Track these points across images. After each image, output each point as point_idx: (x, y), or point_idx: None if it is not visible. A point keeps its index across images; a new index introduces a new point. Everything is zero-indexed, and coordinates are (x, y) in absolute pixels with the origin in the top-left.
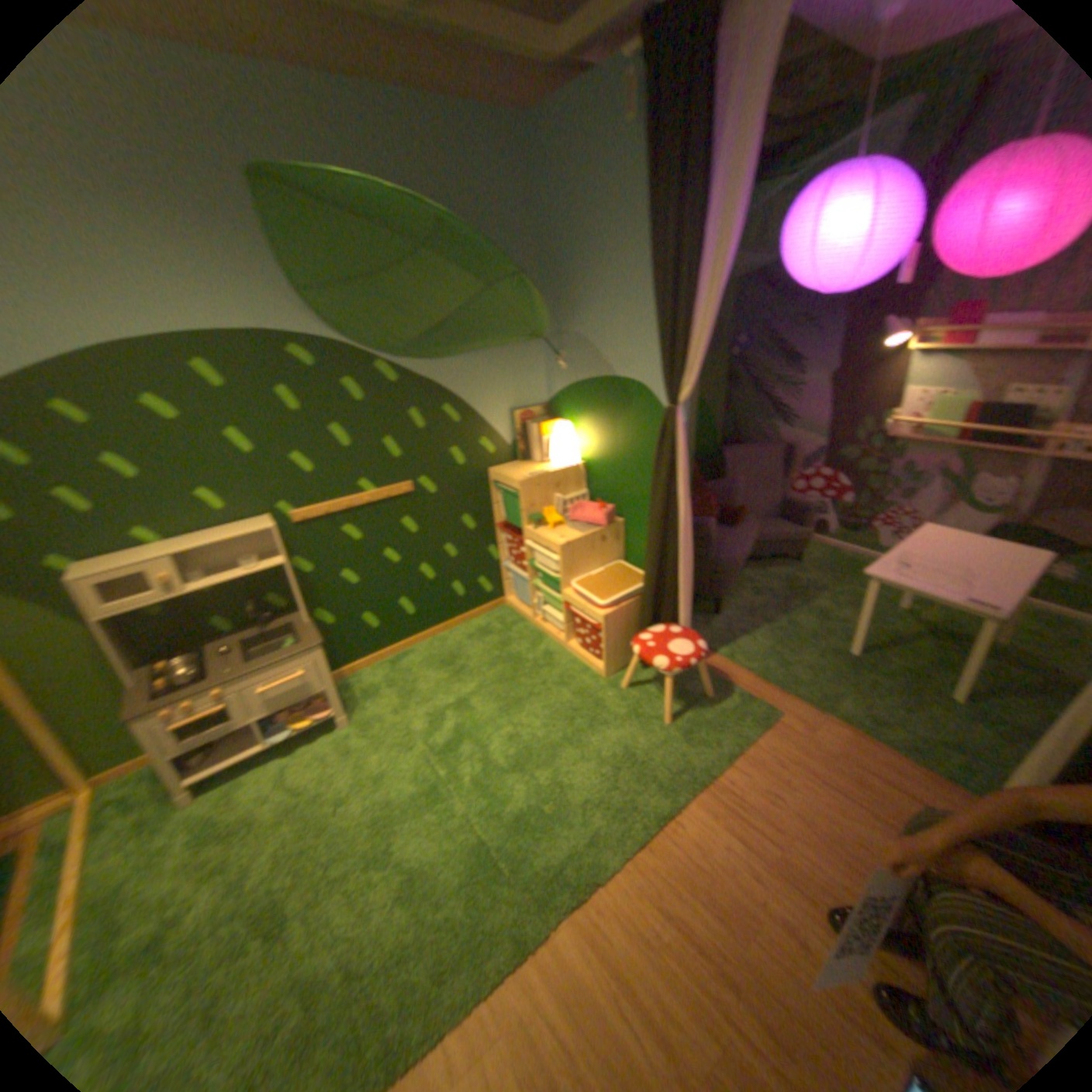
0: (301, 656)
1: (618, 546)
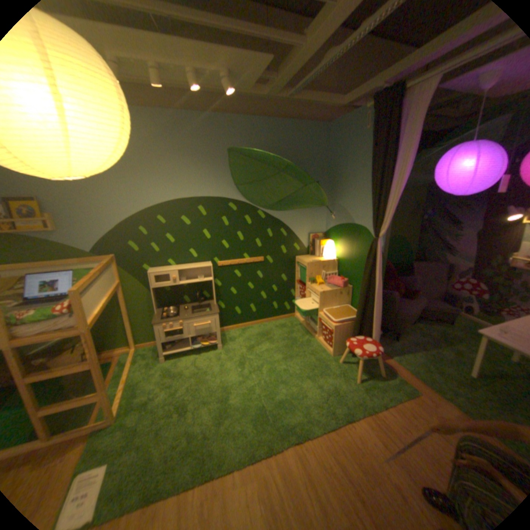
0: (212, 316)
1: (349, 298)
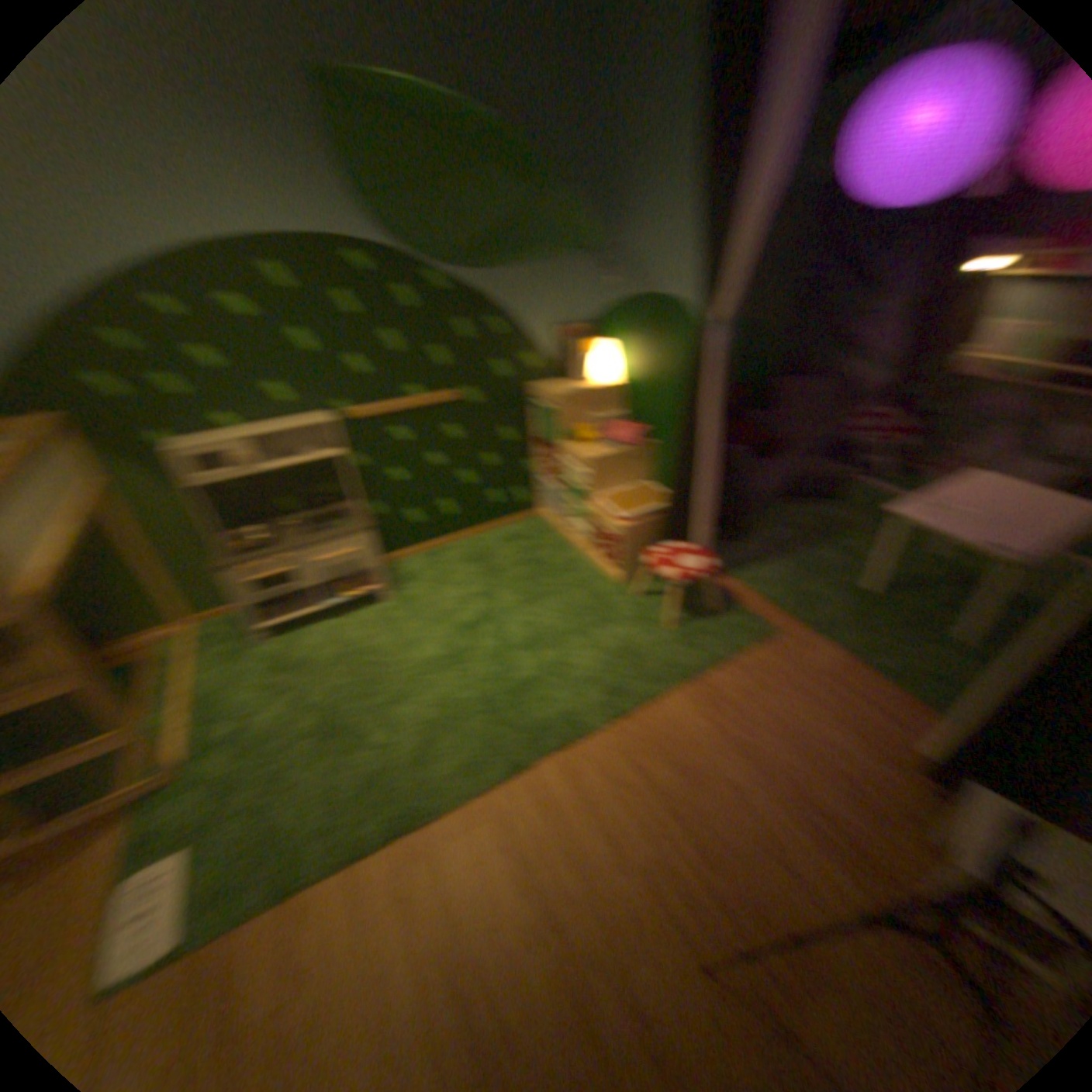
0: (364, 535)
1: (655, 469)
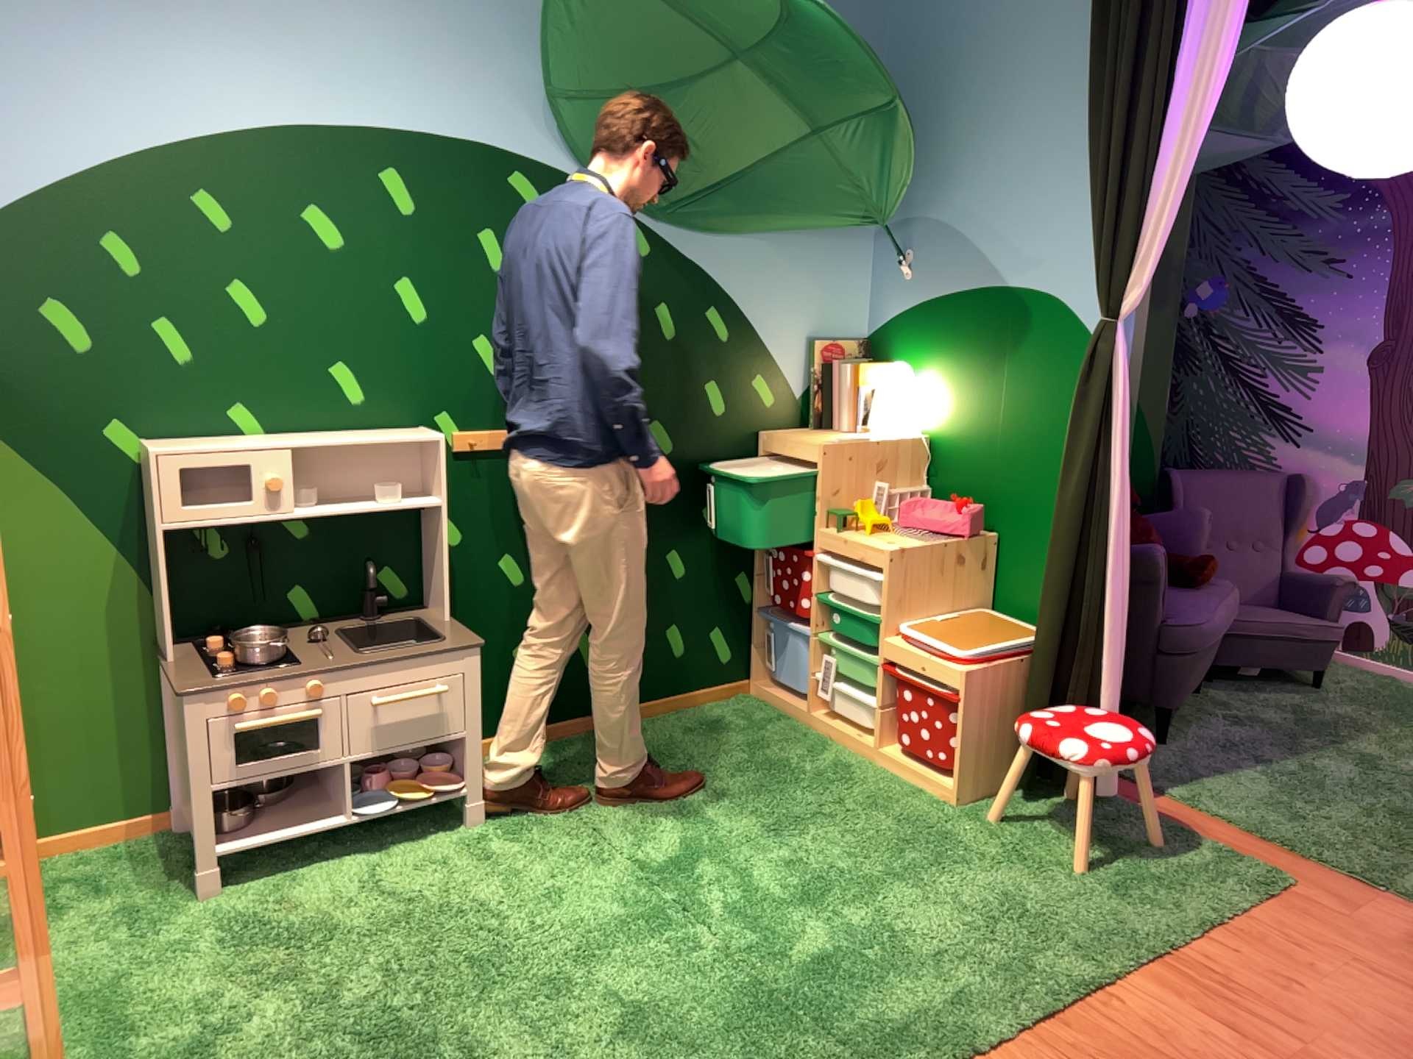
0: (451, 658)
1: (988, 581)
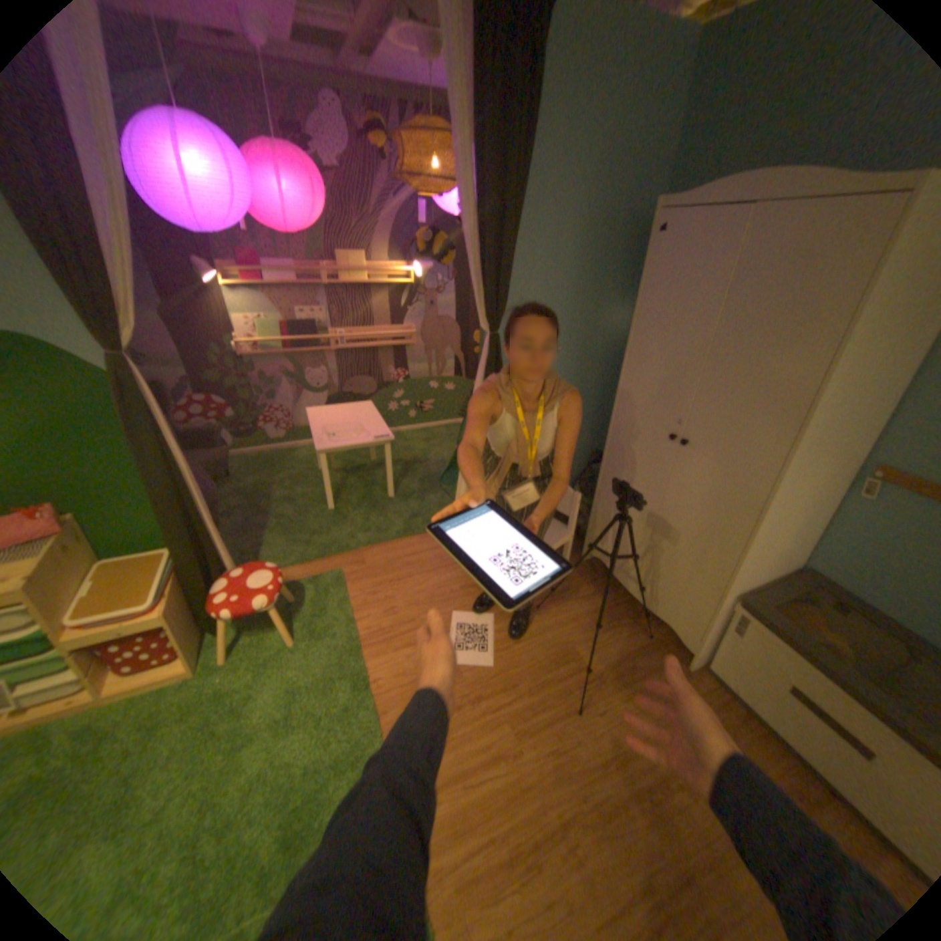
0: None
1: (87, 546)
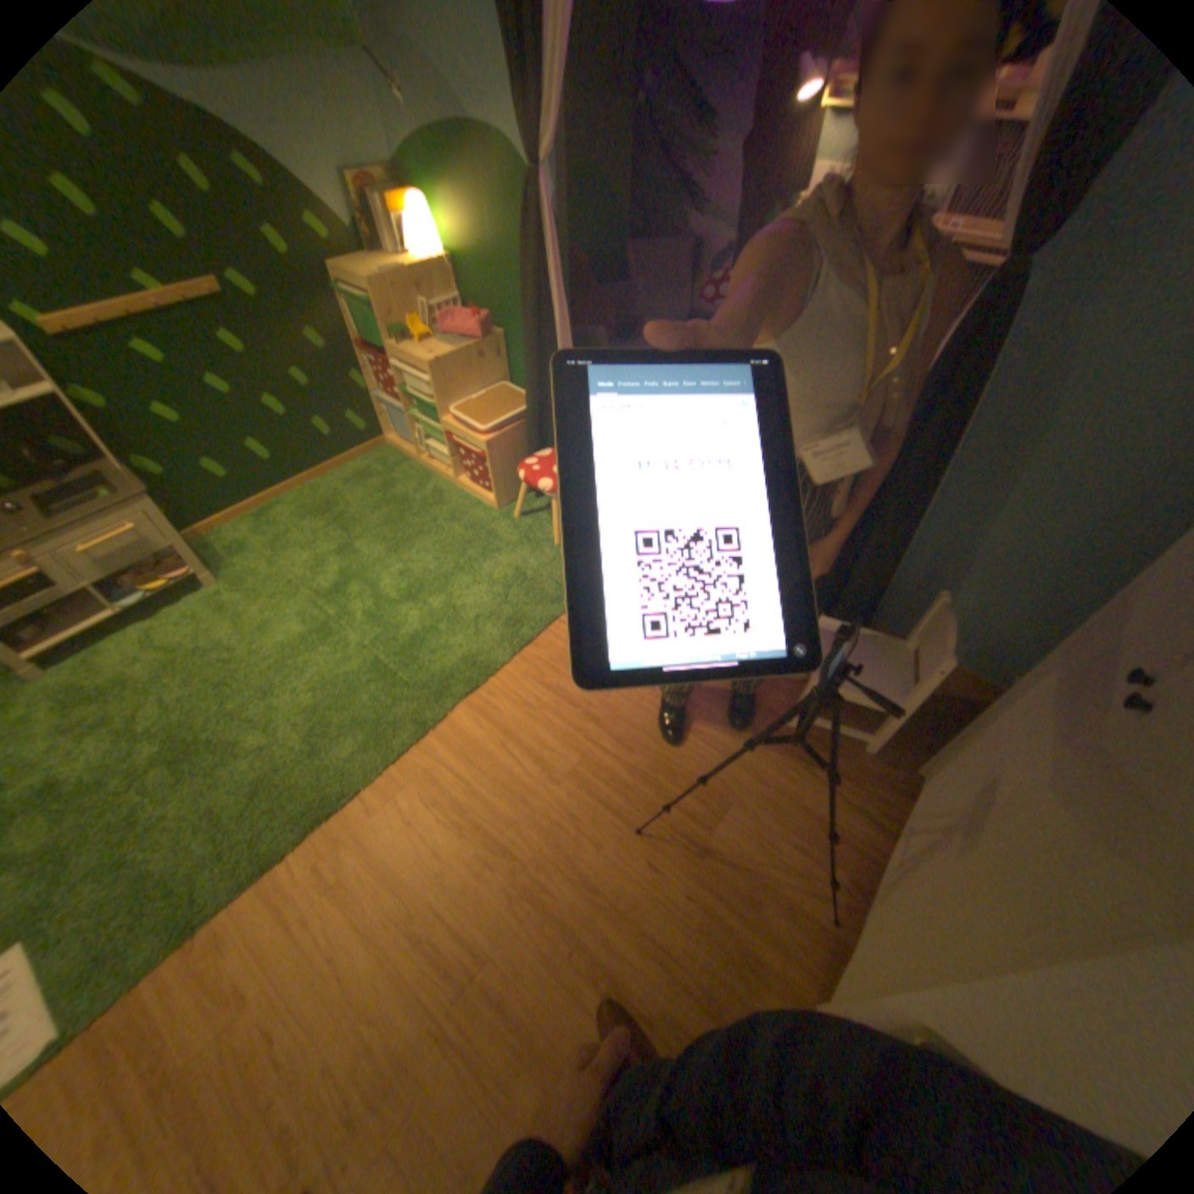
0: (125, 507)
1: (502, 366)
